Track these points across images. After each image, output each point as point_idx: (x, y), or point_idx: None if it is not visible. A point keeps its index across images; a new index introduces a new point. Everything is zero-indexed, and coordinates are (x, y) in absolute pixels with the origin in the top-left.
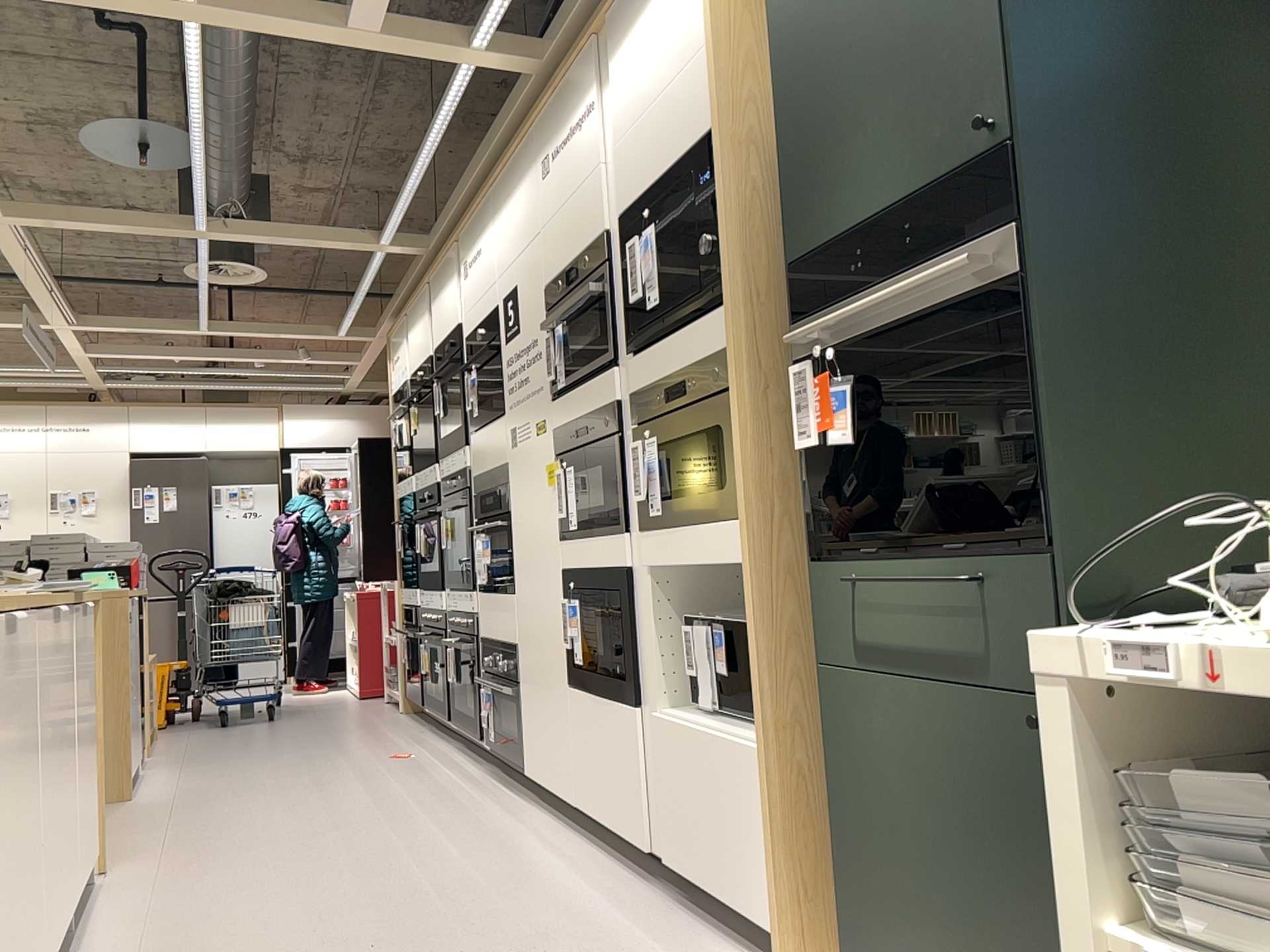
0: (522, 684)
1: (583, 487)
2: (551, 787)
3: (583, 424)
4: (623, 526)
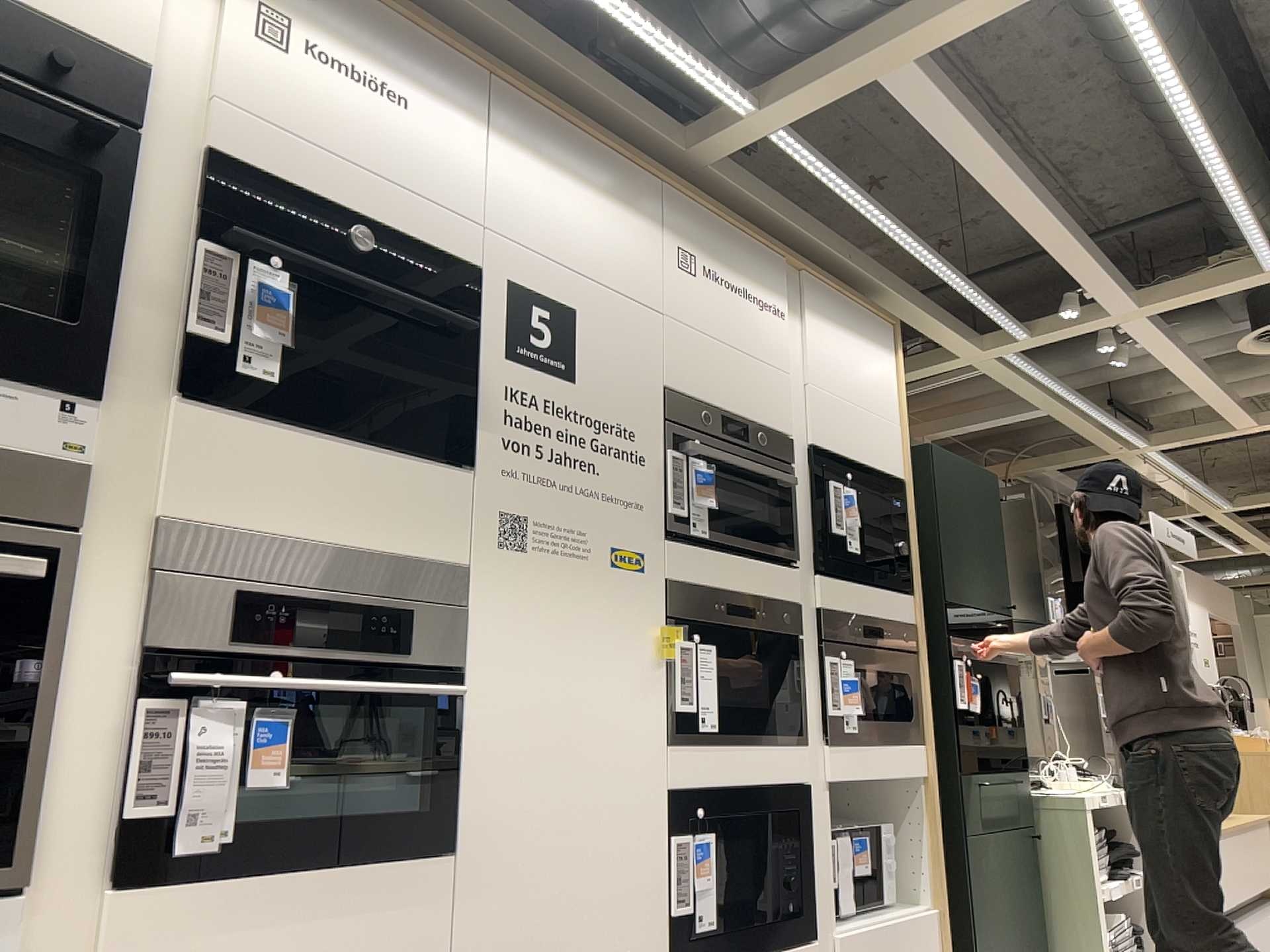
0: None
1: (724, 676)
2: None
3: (744, 604)
4: (803, 736)
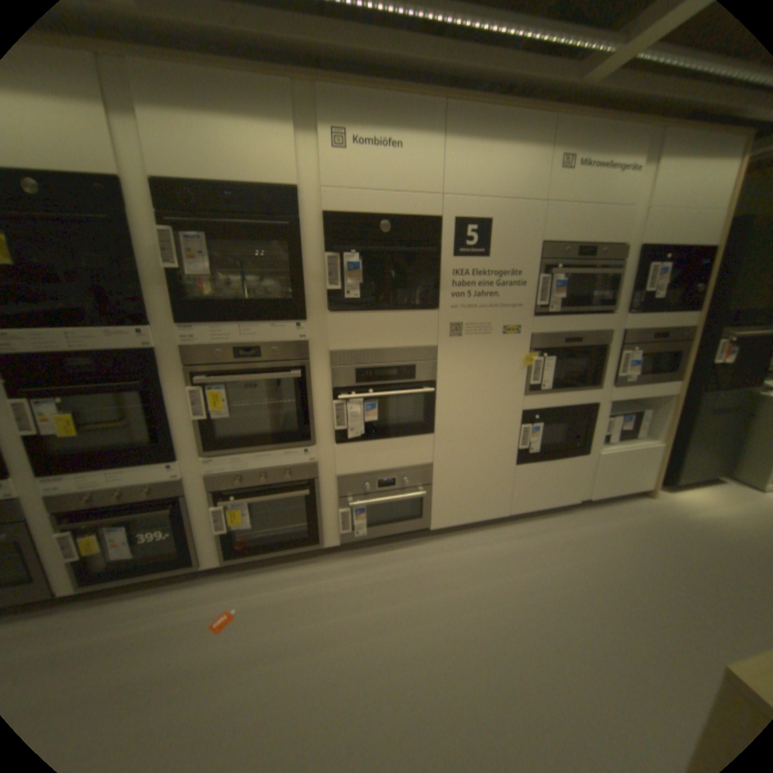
0: (437, 482)
1: (558, 367)
2: (474, 520)
3: (575, 336)
4: (600, 386)
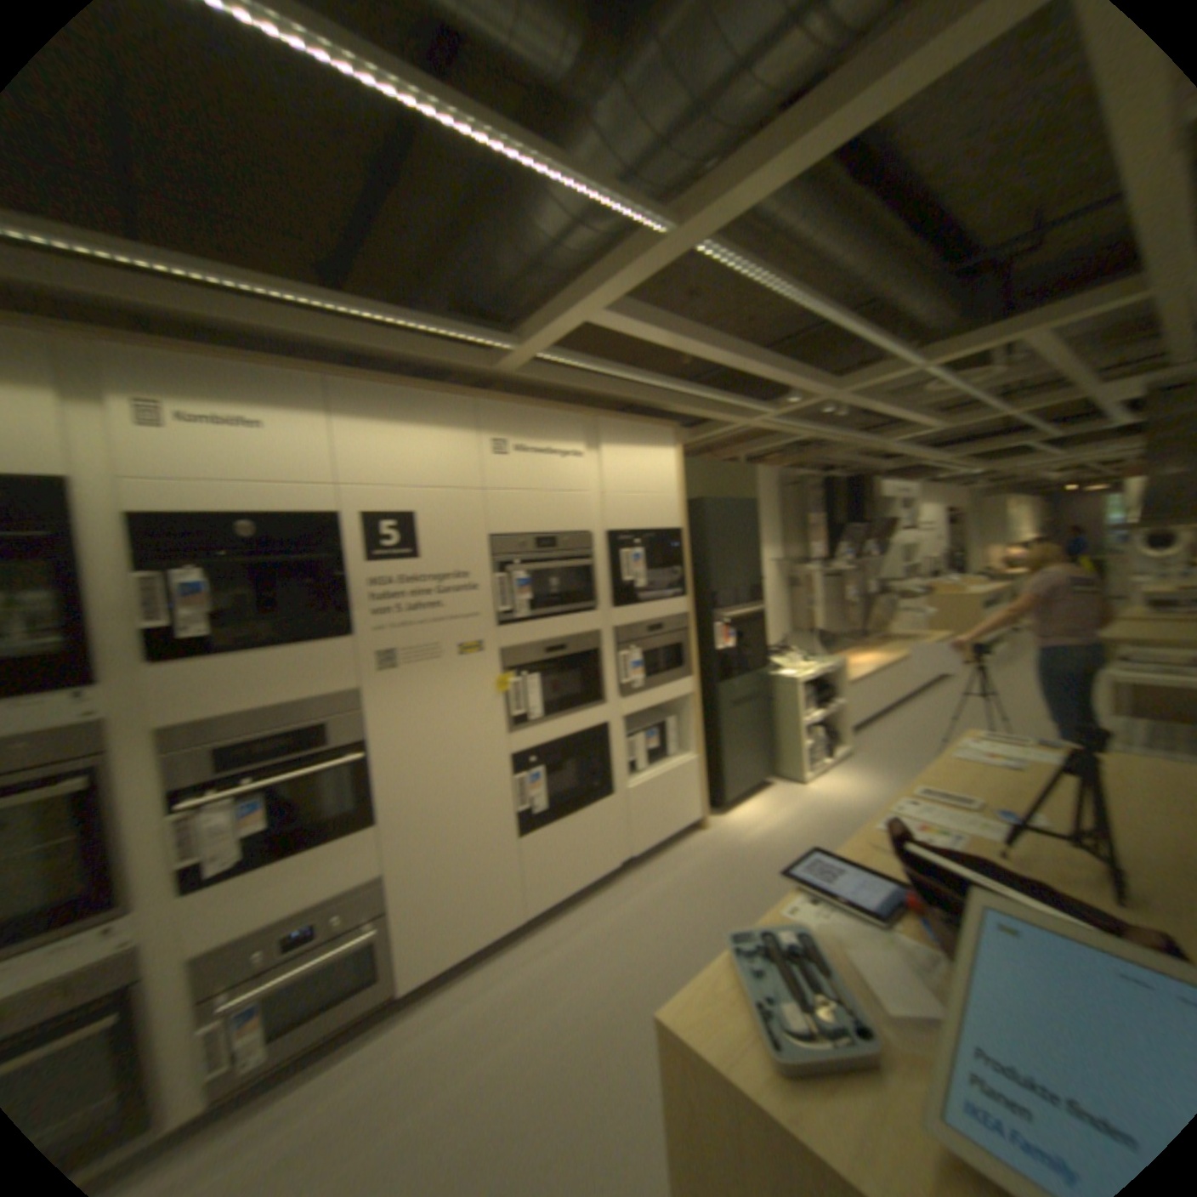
0: (391, 909)
1: (542, 687)
2: (468, 952)
3: (554, 645)
4: (599, 700)
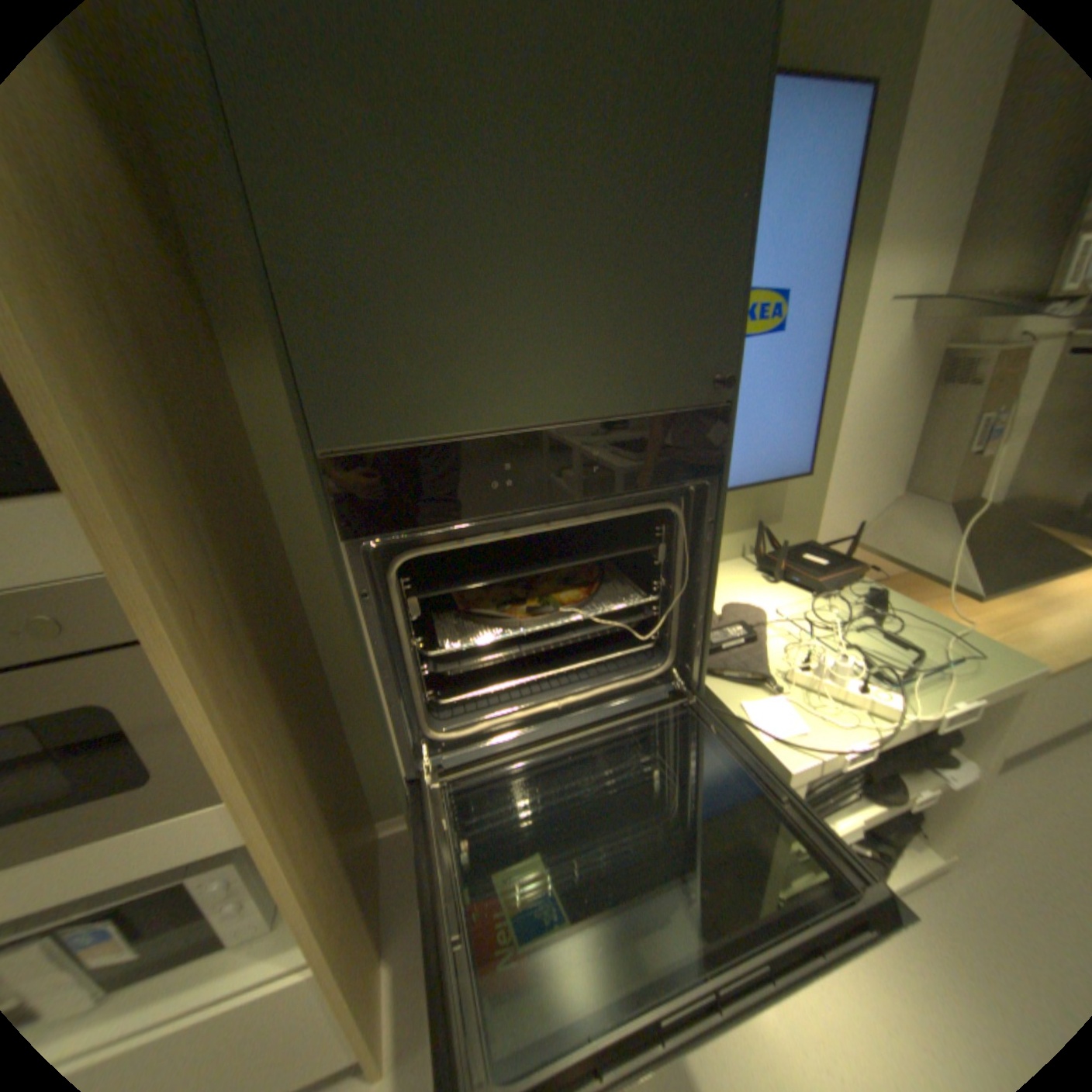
0: None
1: None
2: None
3: None
4: None
